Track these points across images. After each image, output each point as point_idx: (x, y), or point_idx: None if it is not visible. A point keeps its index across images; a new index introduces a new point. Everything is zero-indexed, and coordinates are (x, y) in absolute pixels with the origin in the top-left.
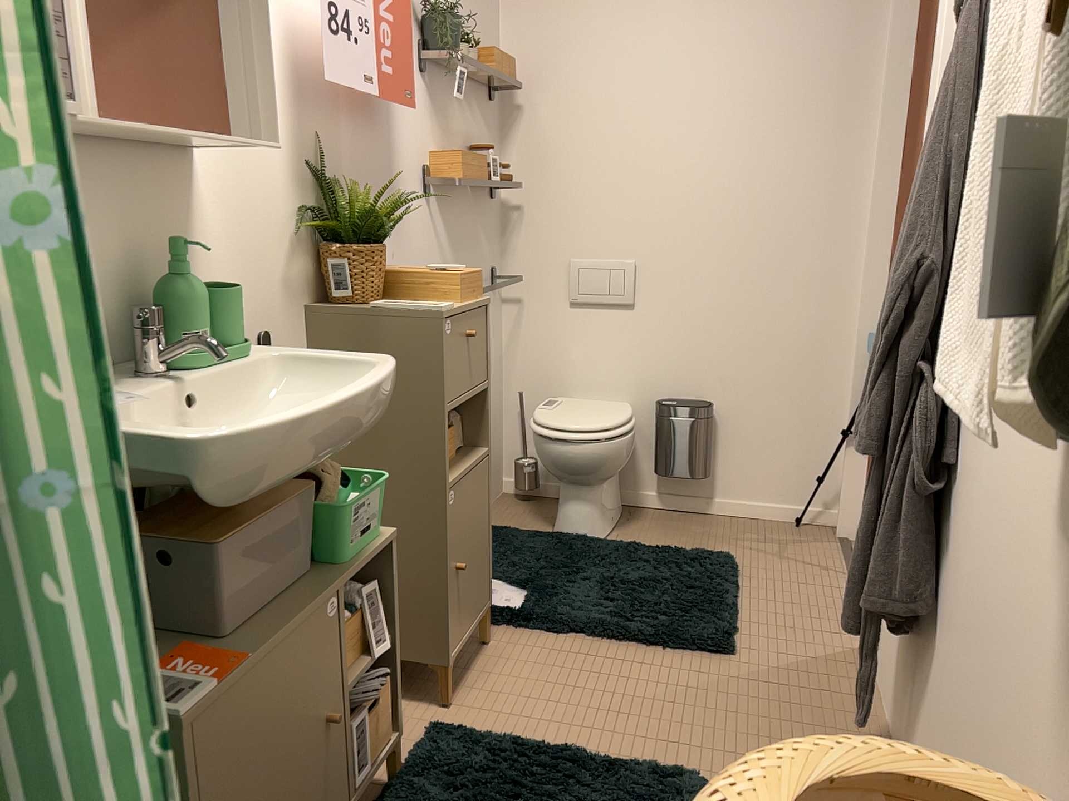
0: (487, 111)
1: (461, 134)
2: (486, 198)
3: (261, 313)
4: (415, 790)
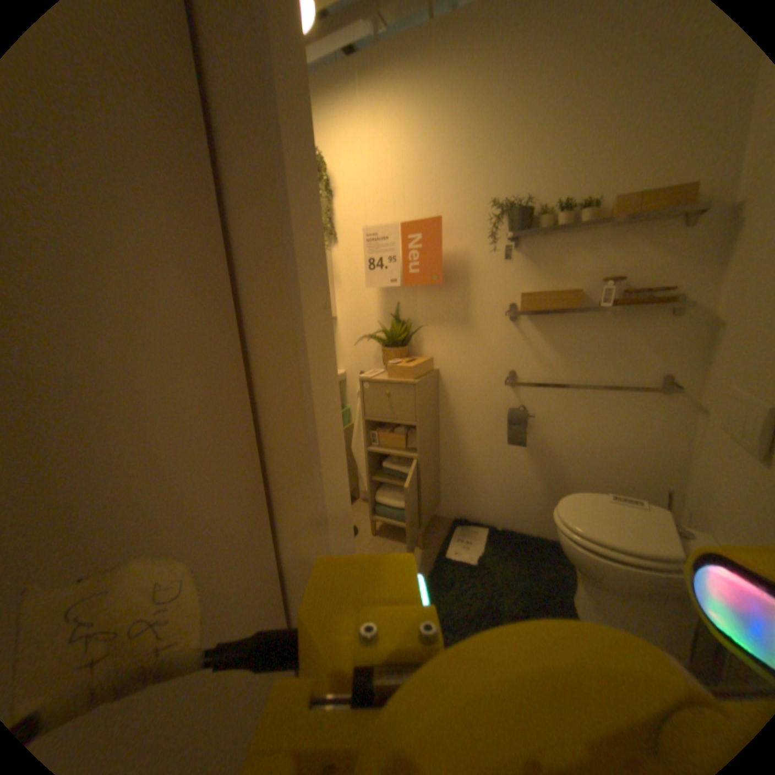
0: (677, 232)
1: (594, 267)
2: (658, 313)
3: (362, 364)
4: None
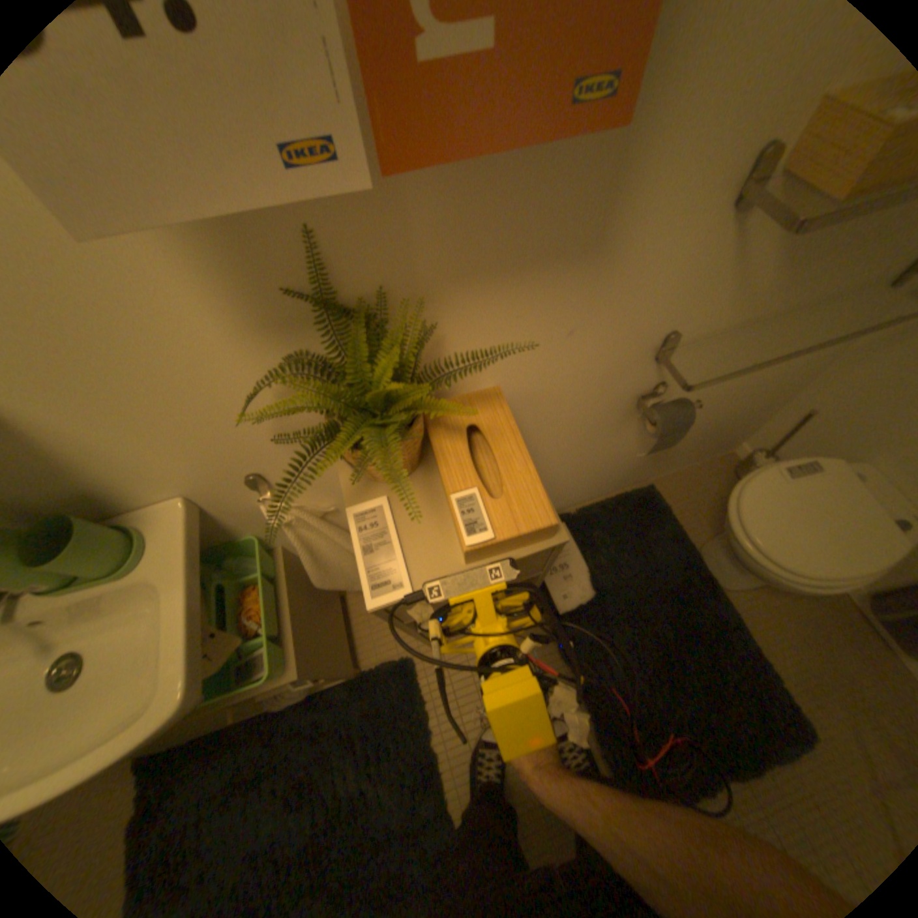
0: None
1: None
2: None
3: (234, 465)
4: (345, 699)
